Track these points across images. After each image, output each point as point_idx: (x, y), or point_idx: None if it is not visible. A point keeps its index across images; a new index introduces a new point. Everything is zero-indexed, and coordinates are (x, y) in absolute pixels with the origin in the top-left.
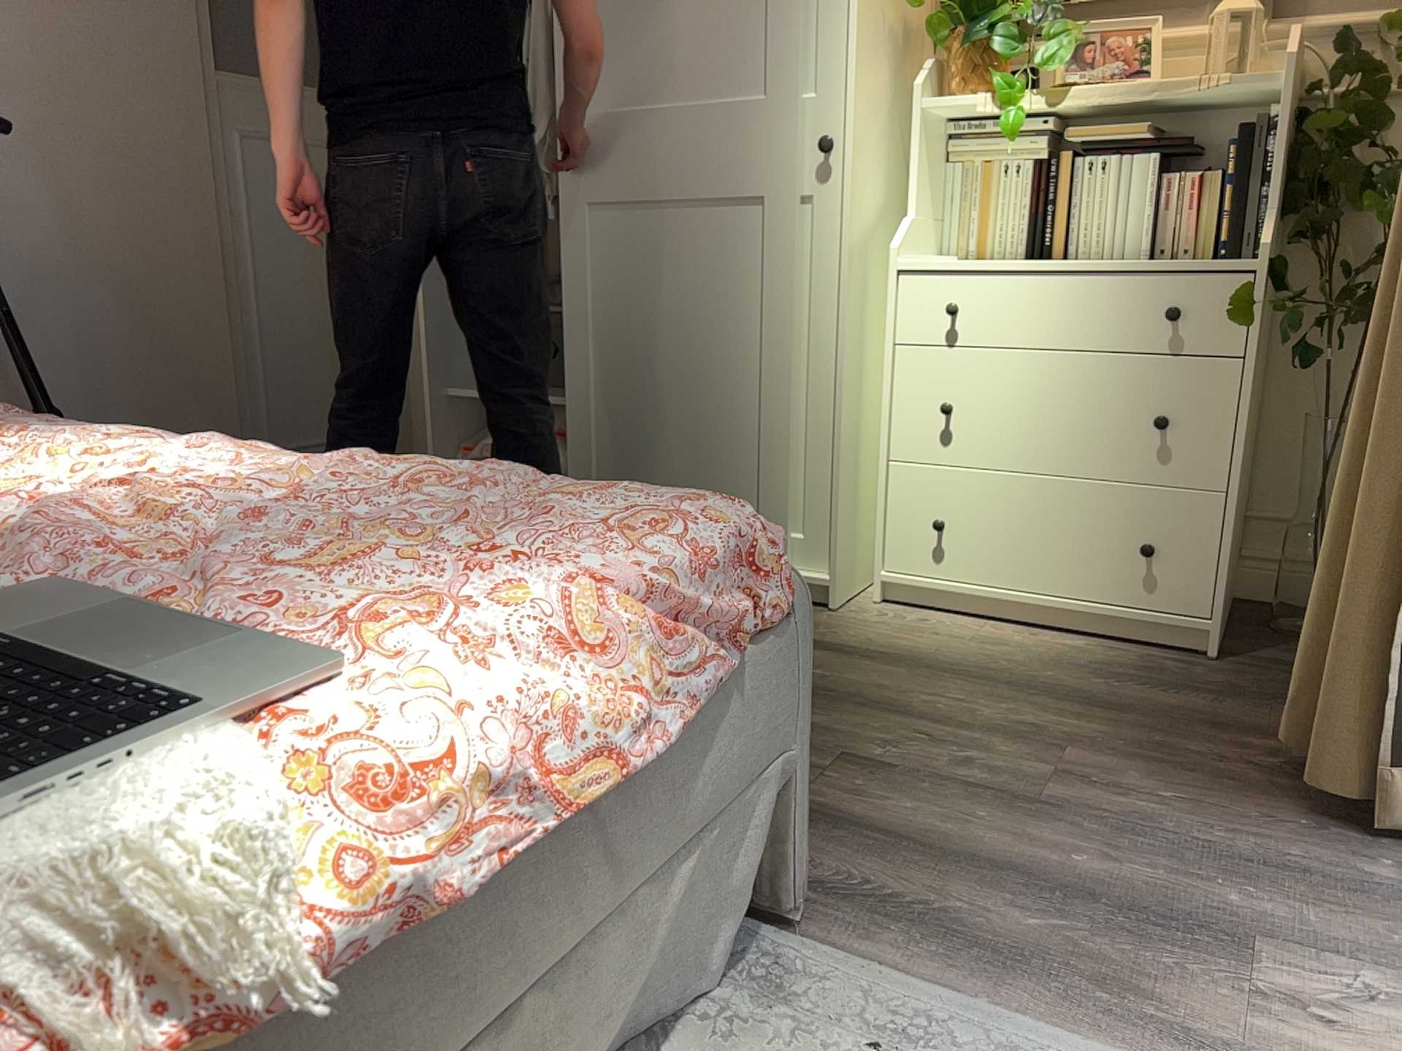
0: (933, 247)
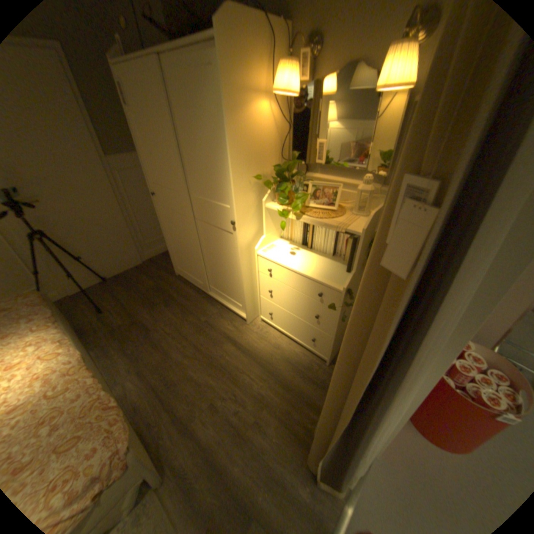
0: (277, 237)
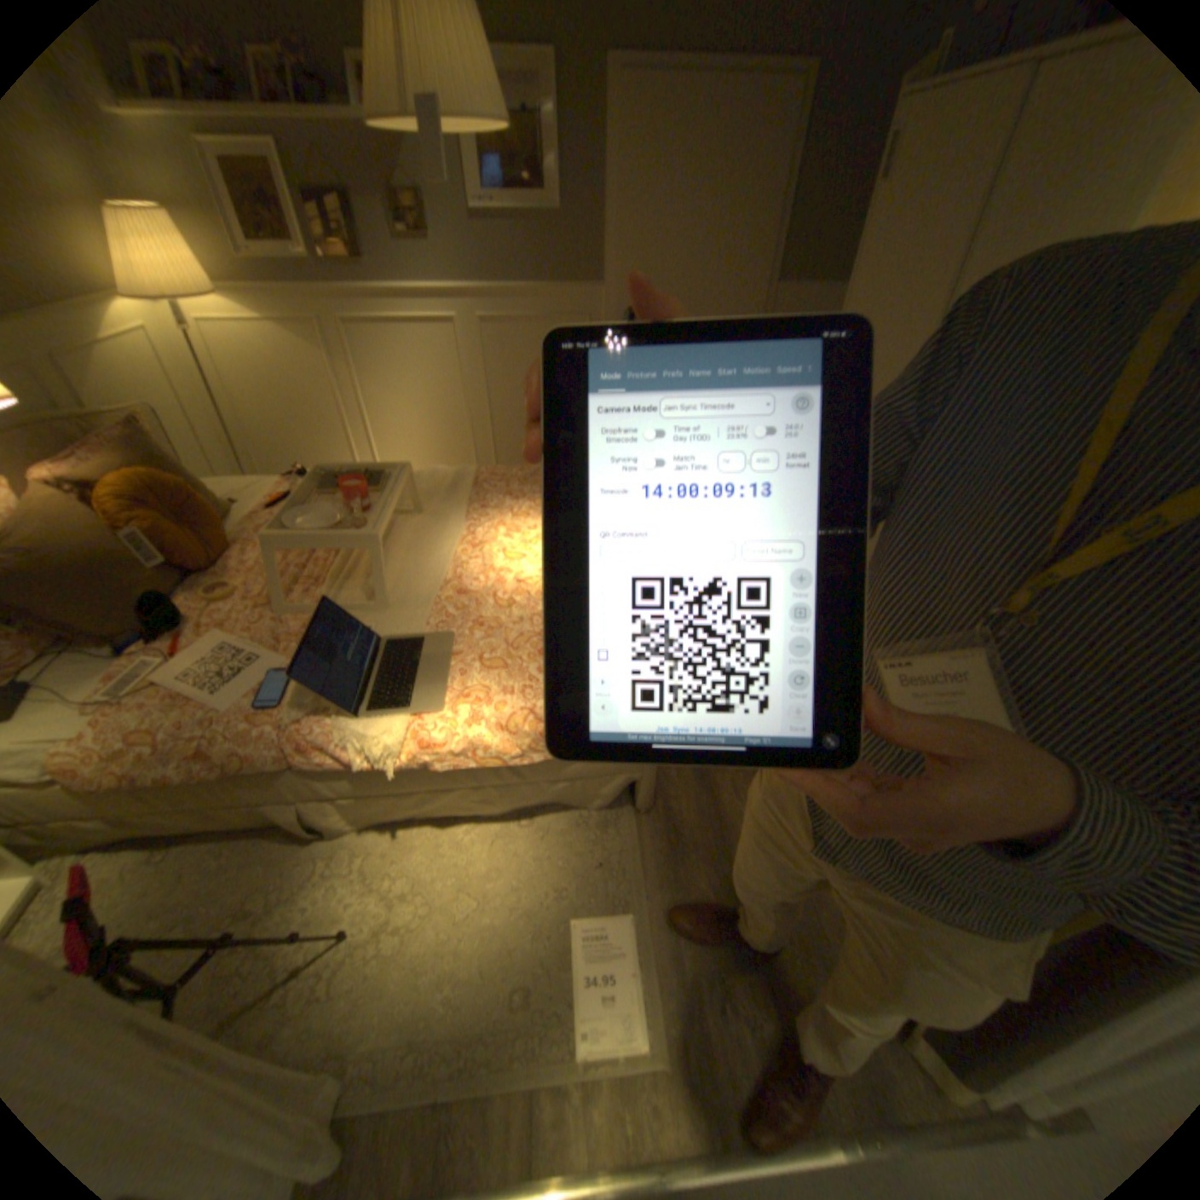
0: None
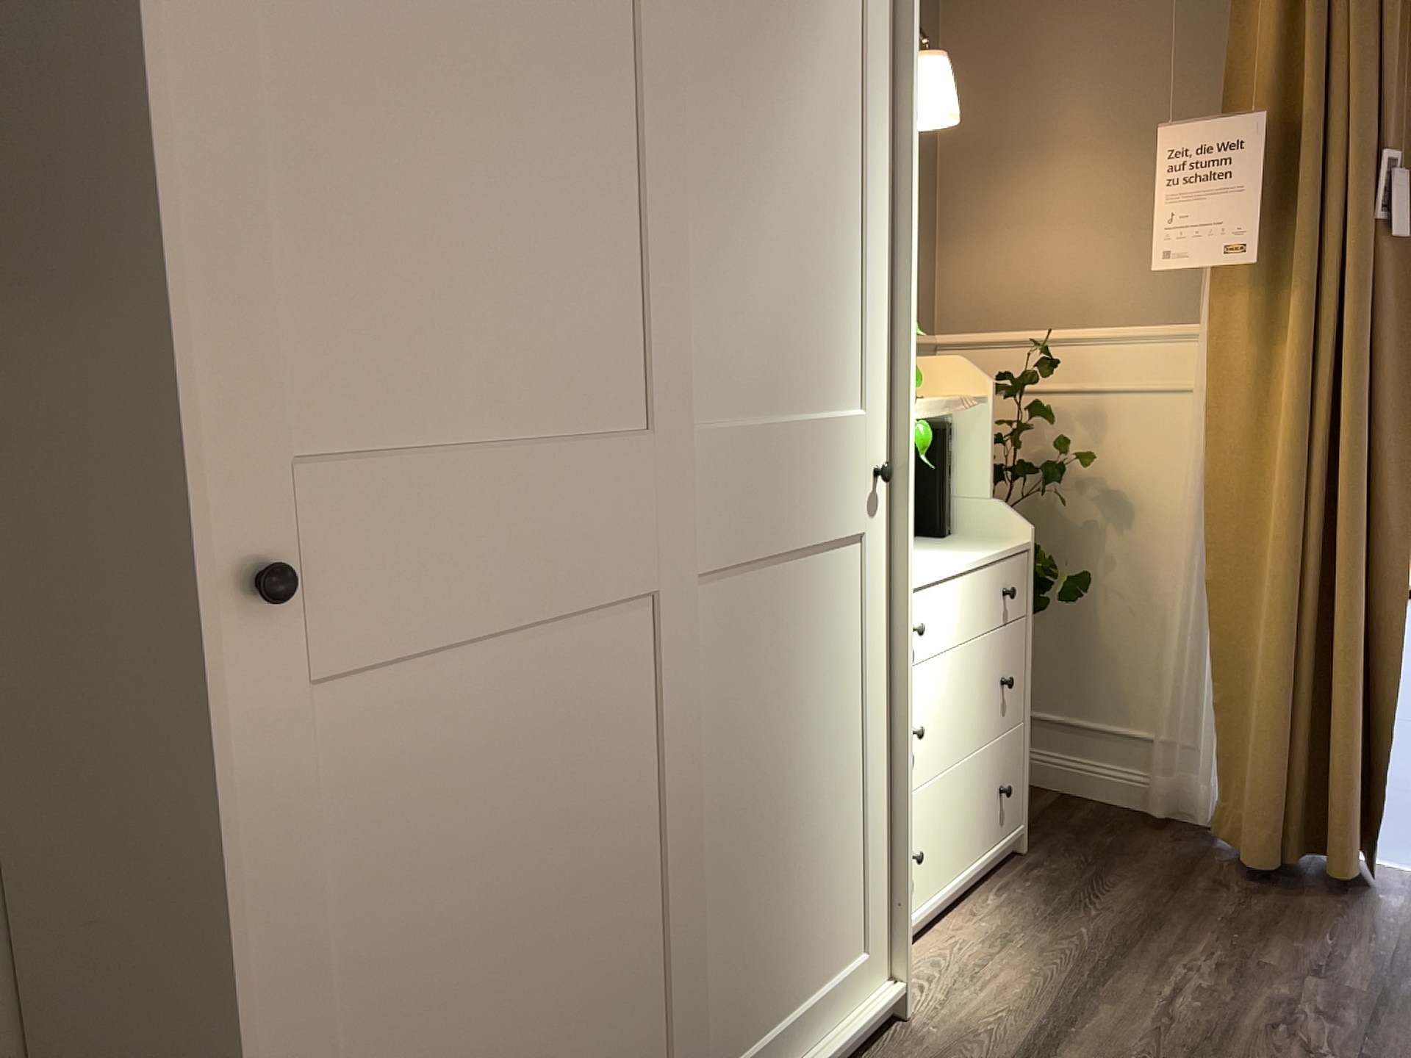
0: None
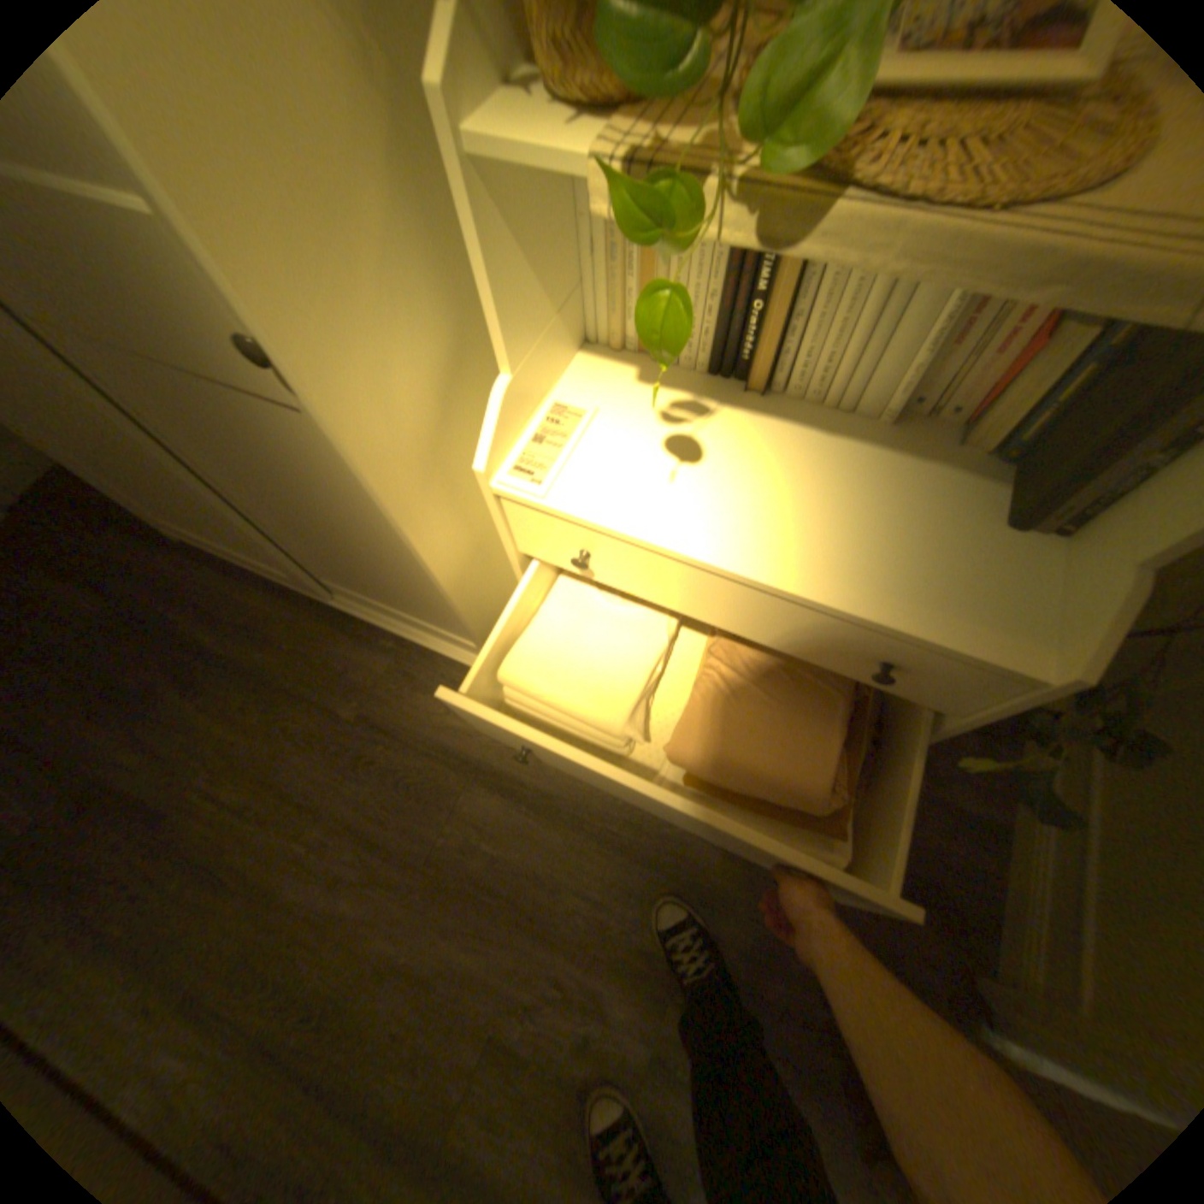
0: (566, 348)
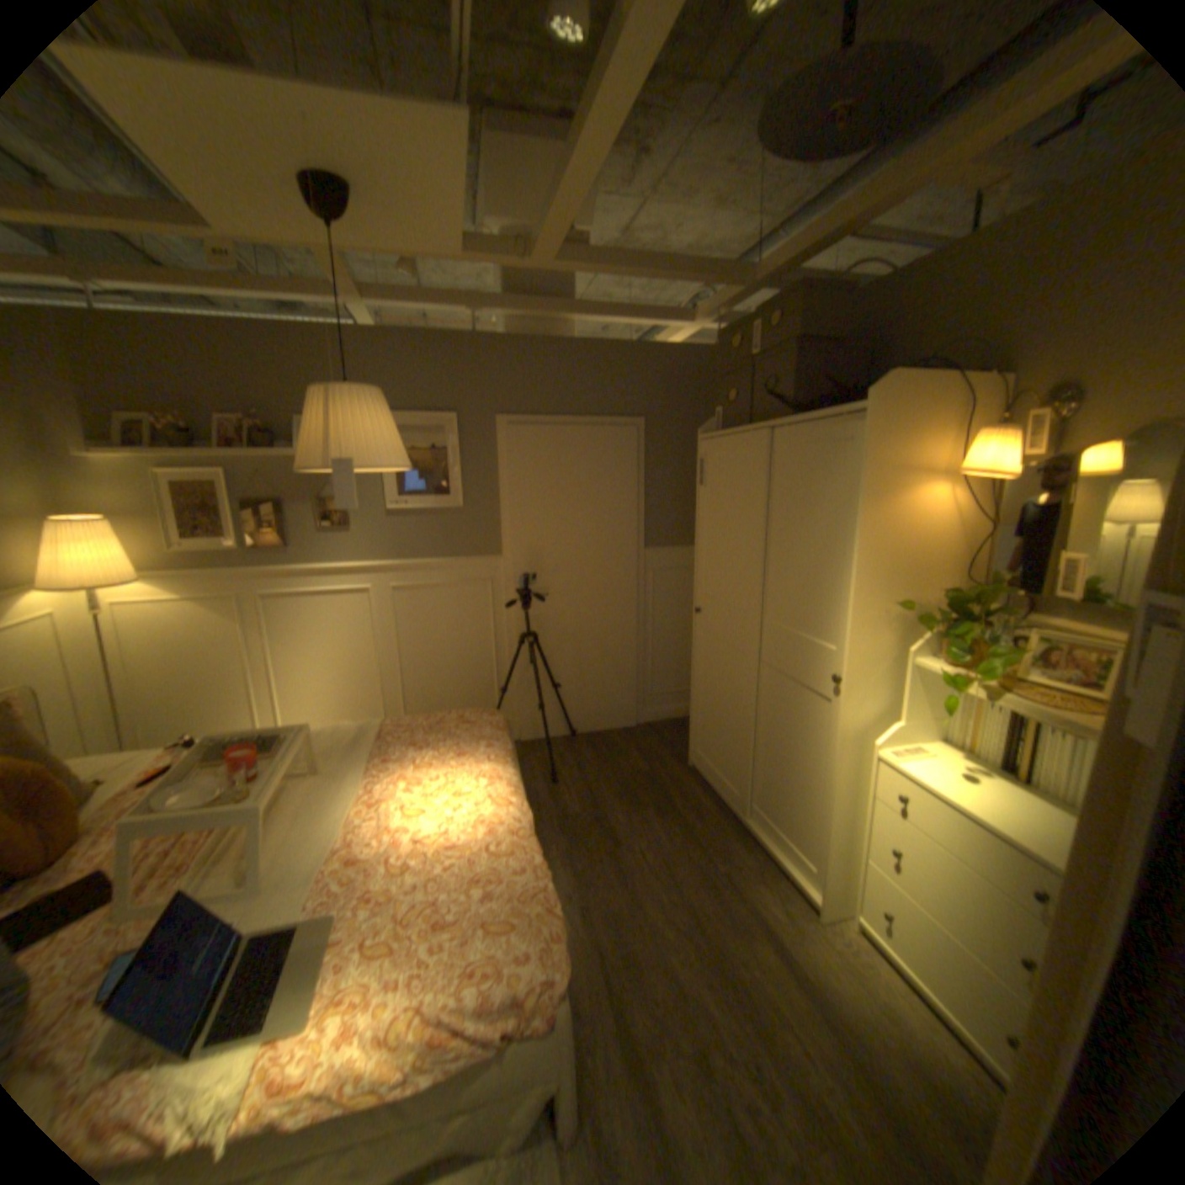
0: (934, 736)
